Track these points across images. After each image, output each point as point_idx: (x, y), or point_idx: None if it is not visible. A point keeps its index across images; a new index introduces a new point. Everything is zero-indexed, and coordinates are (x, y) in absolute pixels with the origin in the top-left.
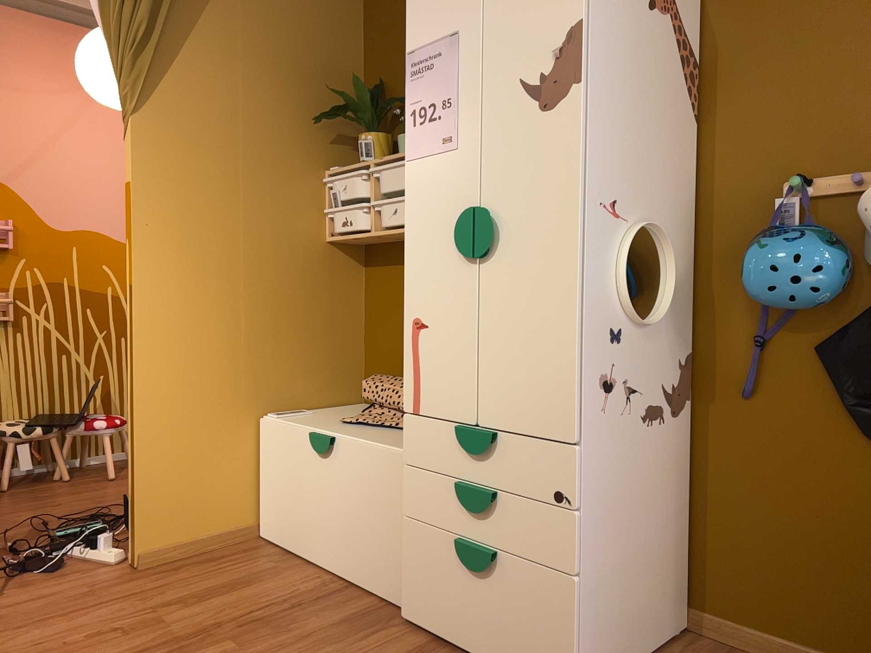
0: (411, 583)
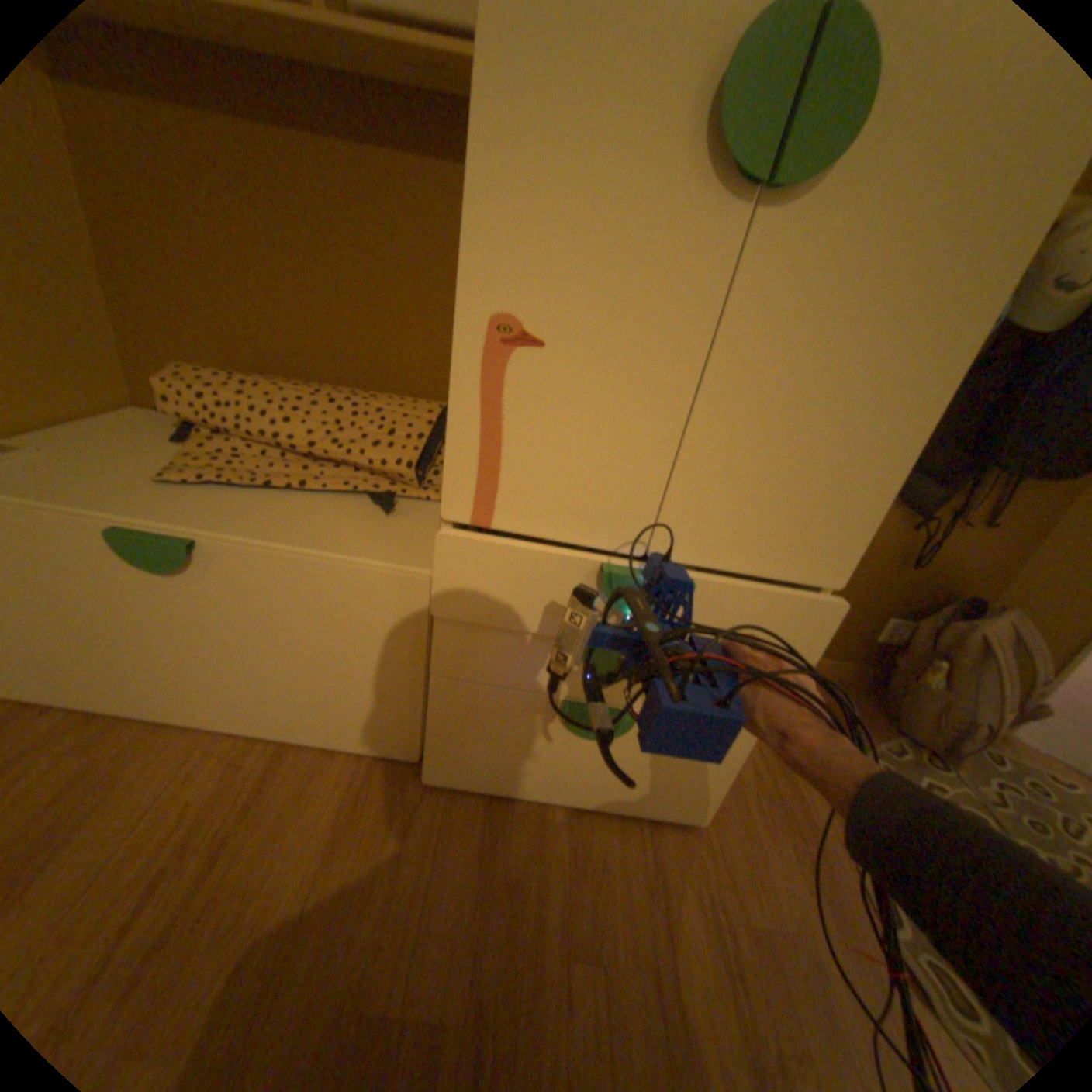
0: (448, 748)
